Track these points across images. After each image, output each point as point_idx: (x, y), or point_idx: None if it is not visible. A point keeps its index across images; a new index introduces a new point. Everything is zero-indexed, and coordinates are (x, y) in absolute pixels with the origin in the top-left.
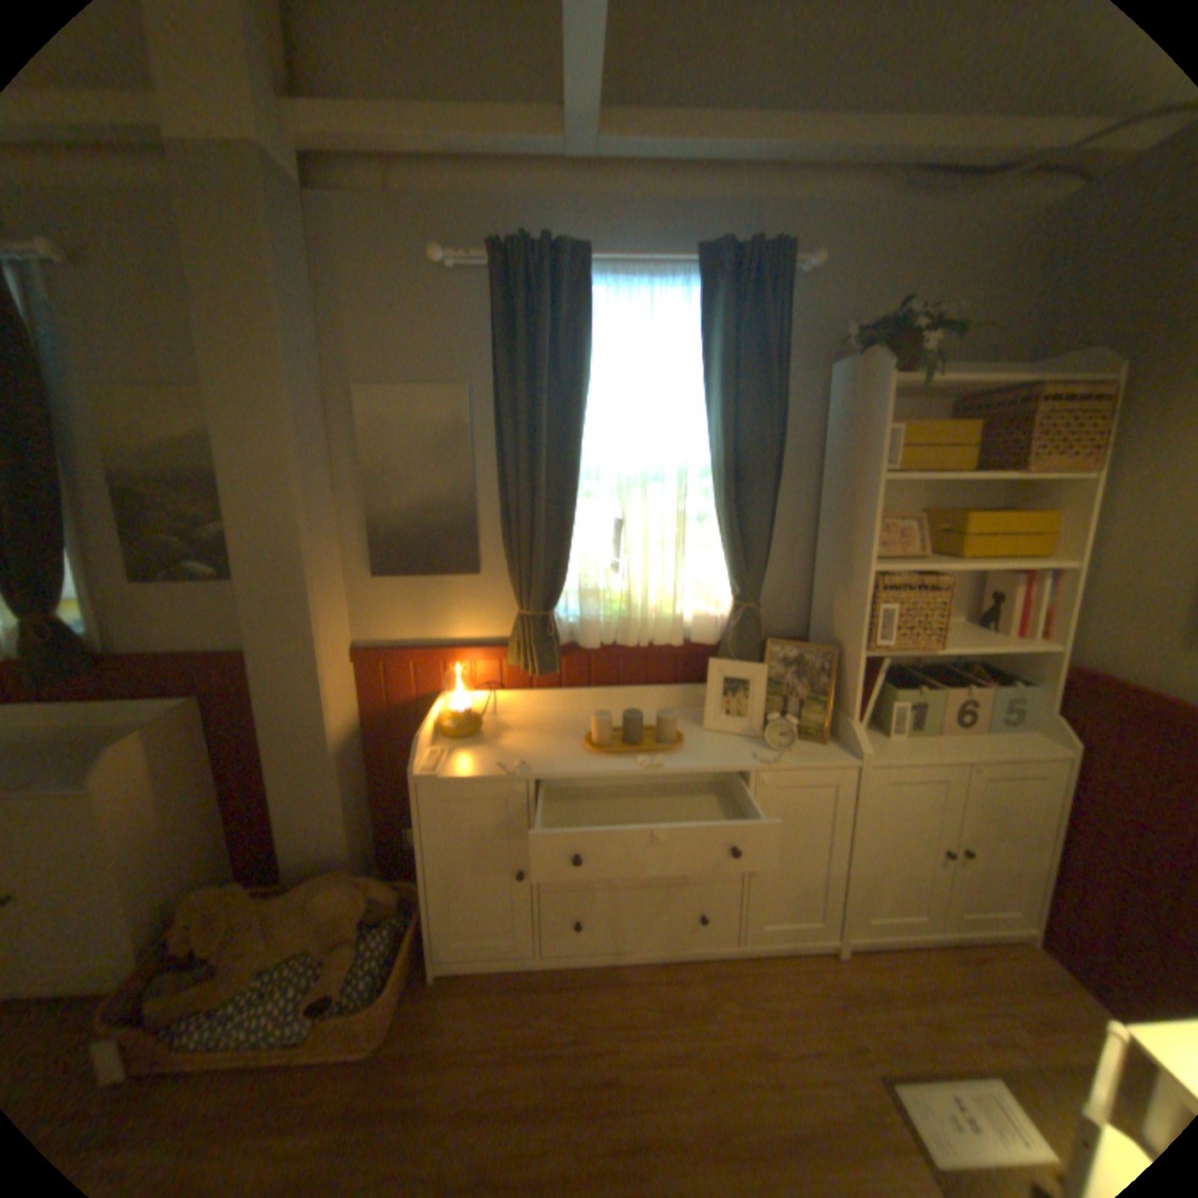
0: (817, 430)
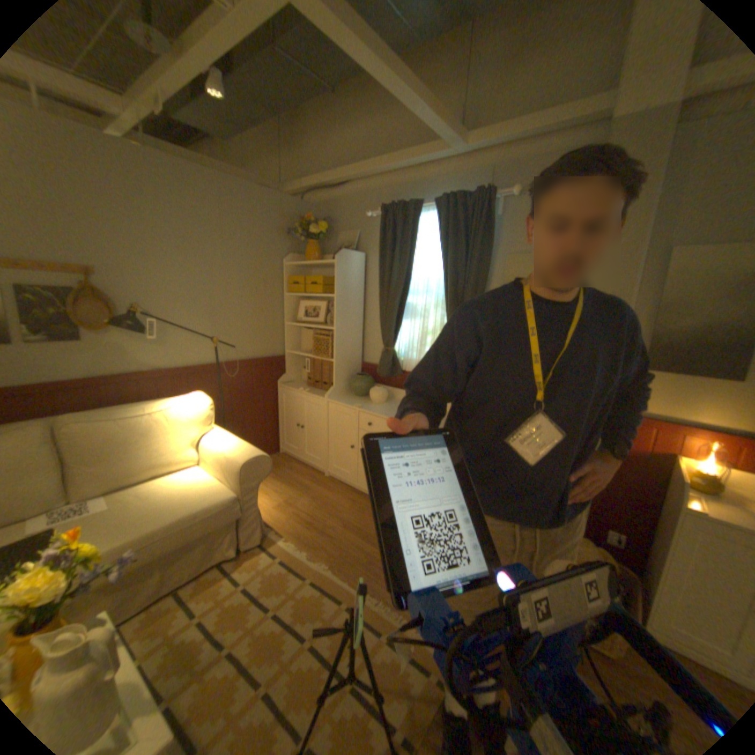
0: None
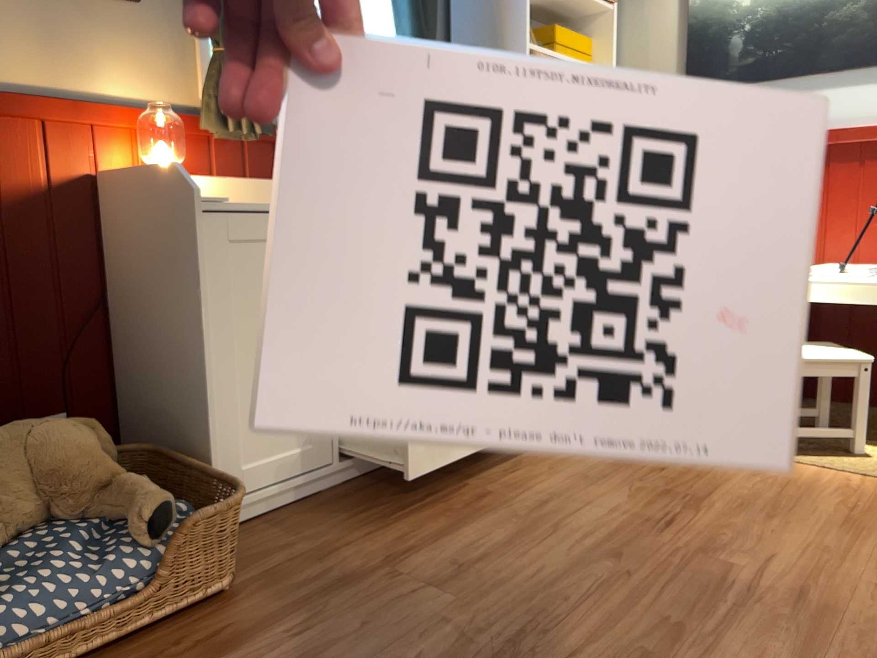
0: None
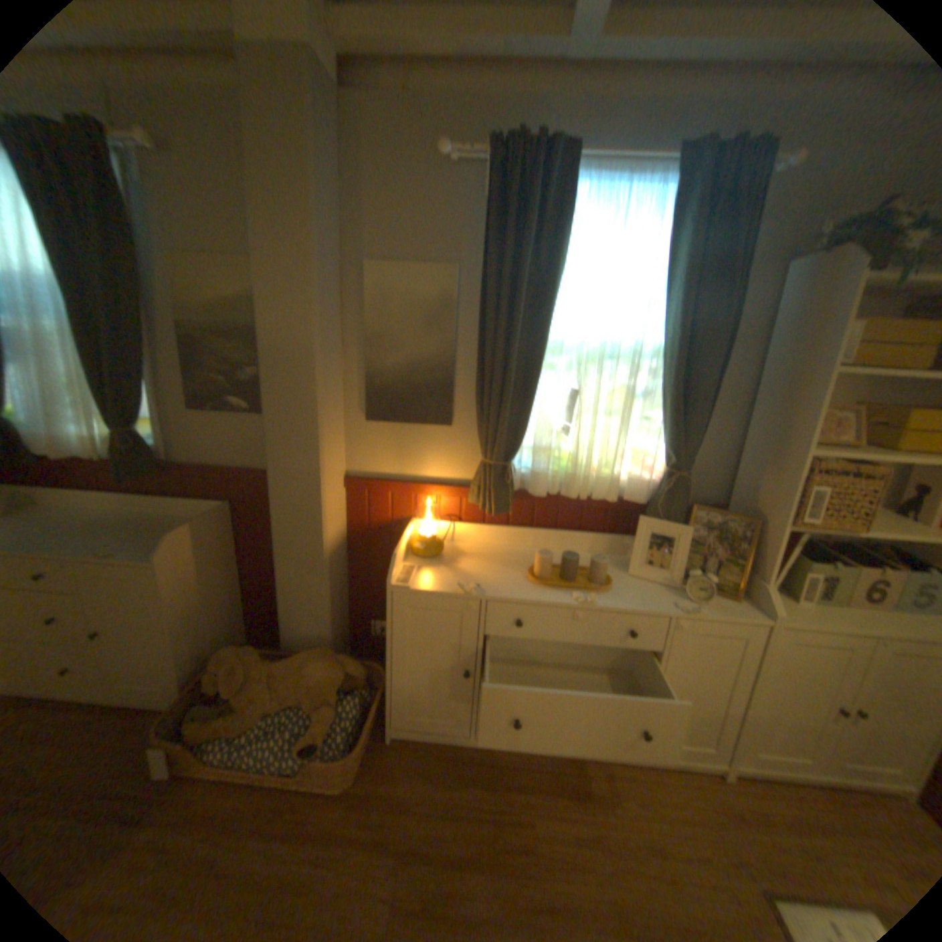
0: (765, 322)
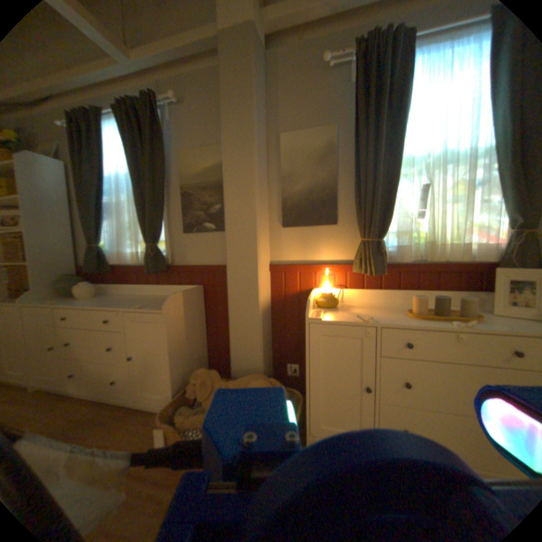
0: None
